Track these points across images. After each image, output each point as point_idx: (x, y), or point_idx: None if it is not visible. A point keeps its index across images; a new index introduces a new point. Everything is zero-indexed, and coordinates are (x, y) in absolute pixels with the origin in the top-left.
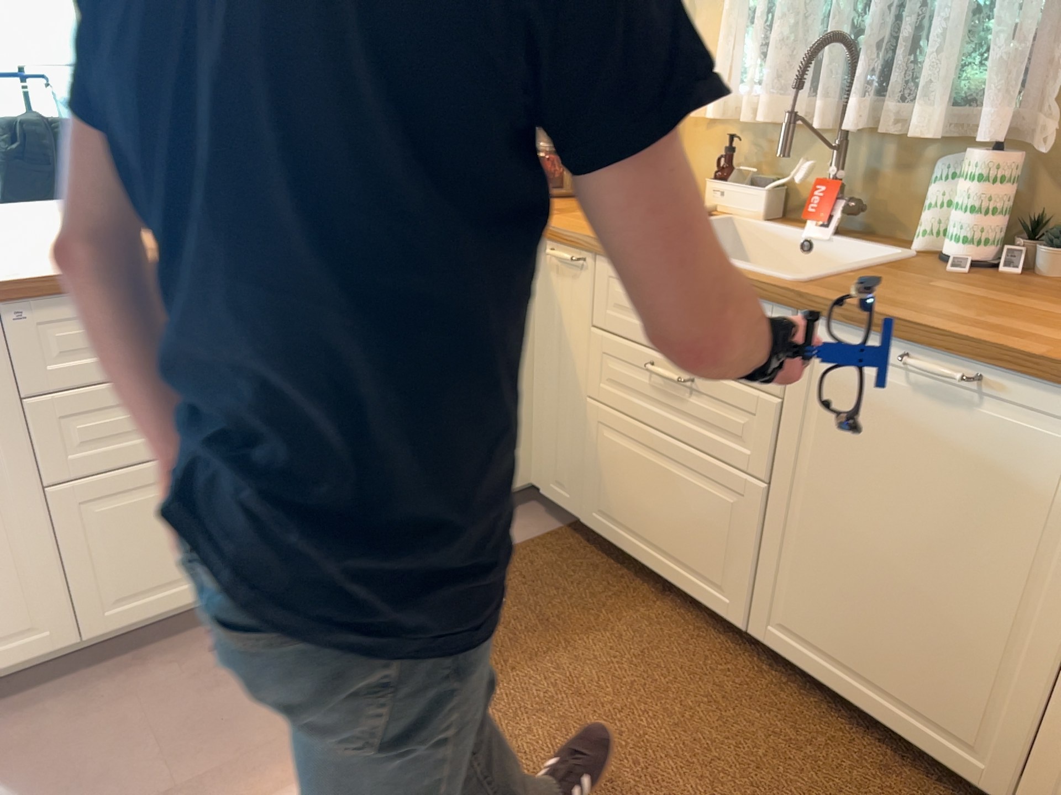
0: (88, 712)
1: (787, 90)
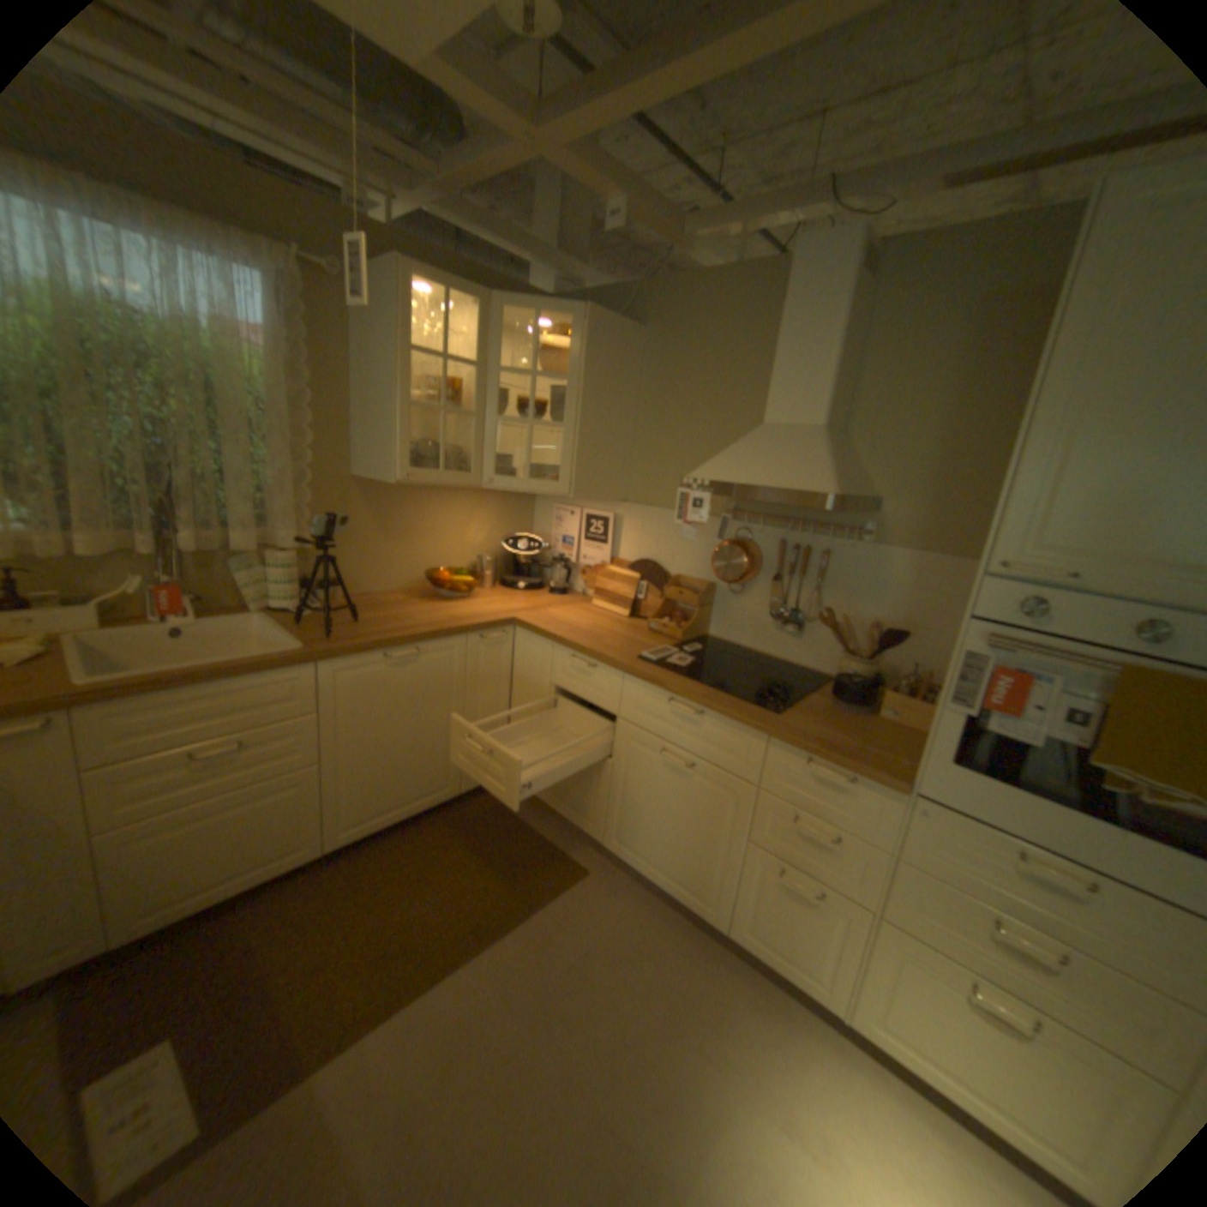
0: None
1: (100, 530)
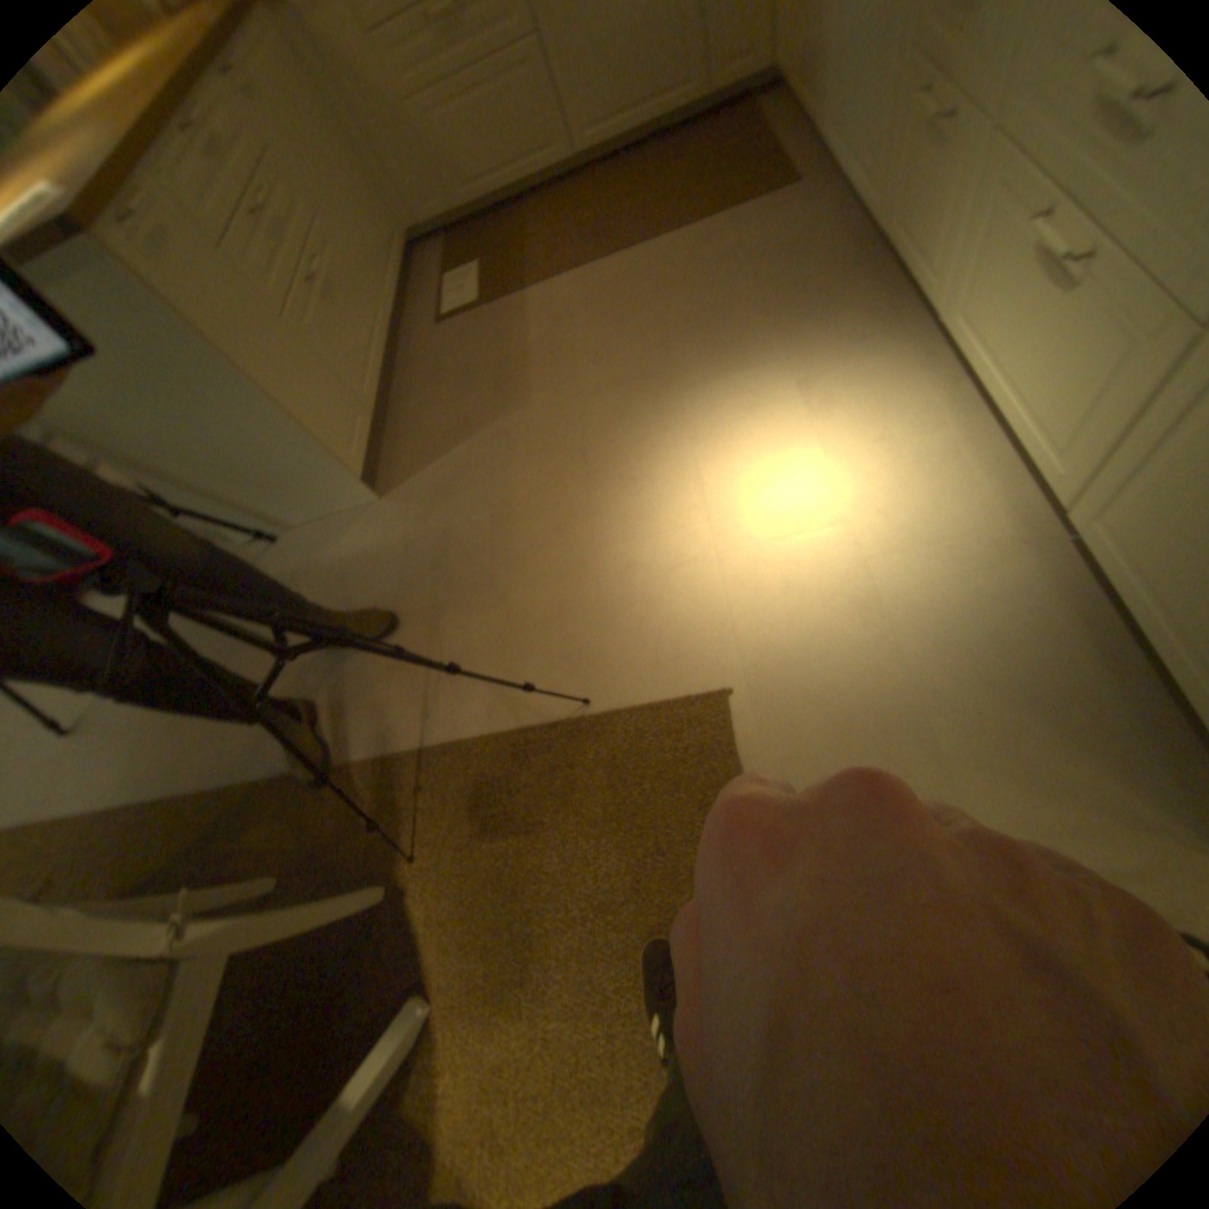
0: (416, 431)
1: None
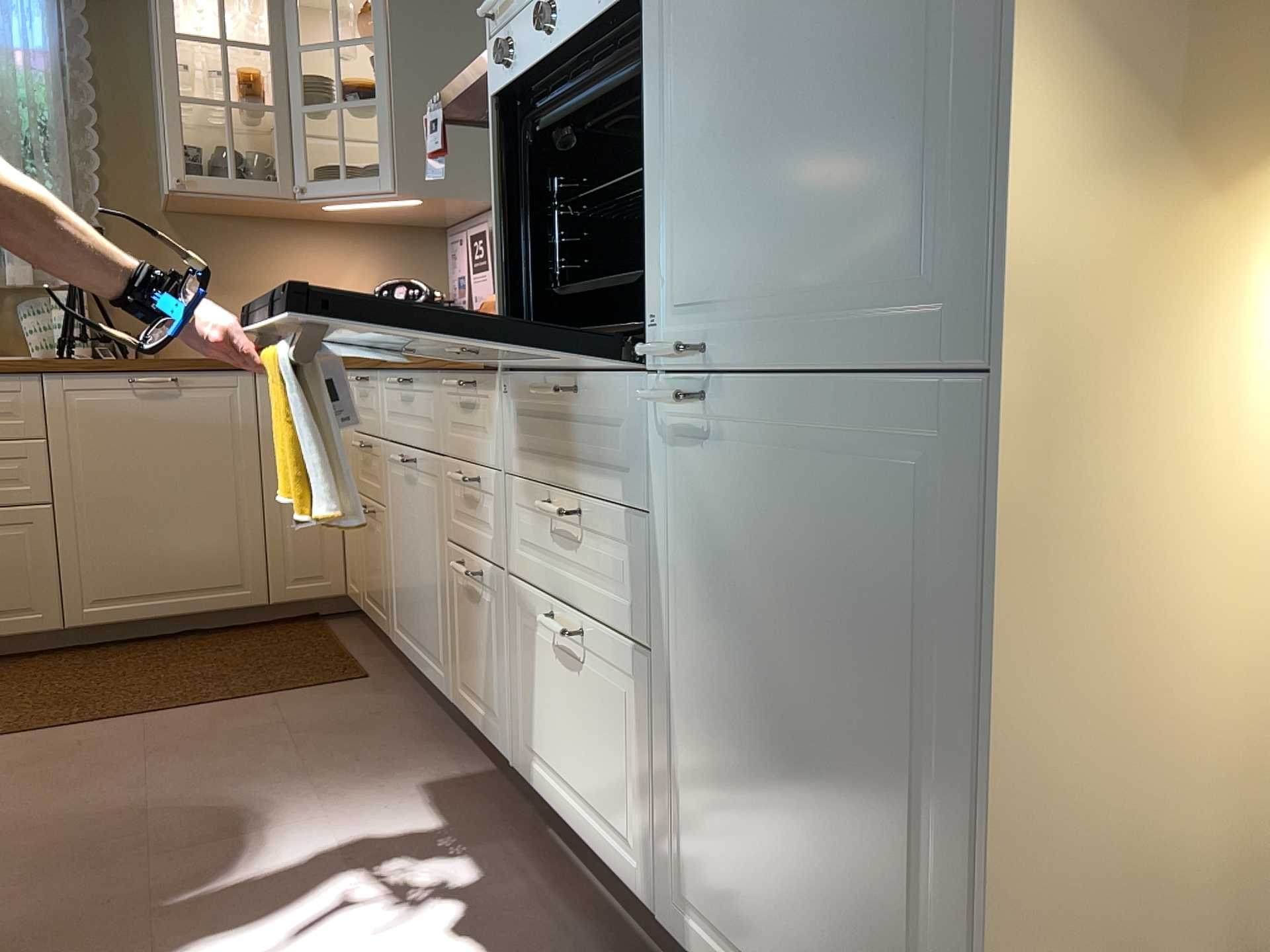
0: None
1: None
